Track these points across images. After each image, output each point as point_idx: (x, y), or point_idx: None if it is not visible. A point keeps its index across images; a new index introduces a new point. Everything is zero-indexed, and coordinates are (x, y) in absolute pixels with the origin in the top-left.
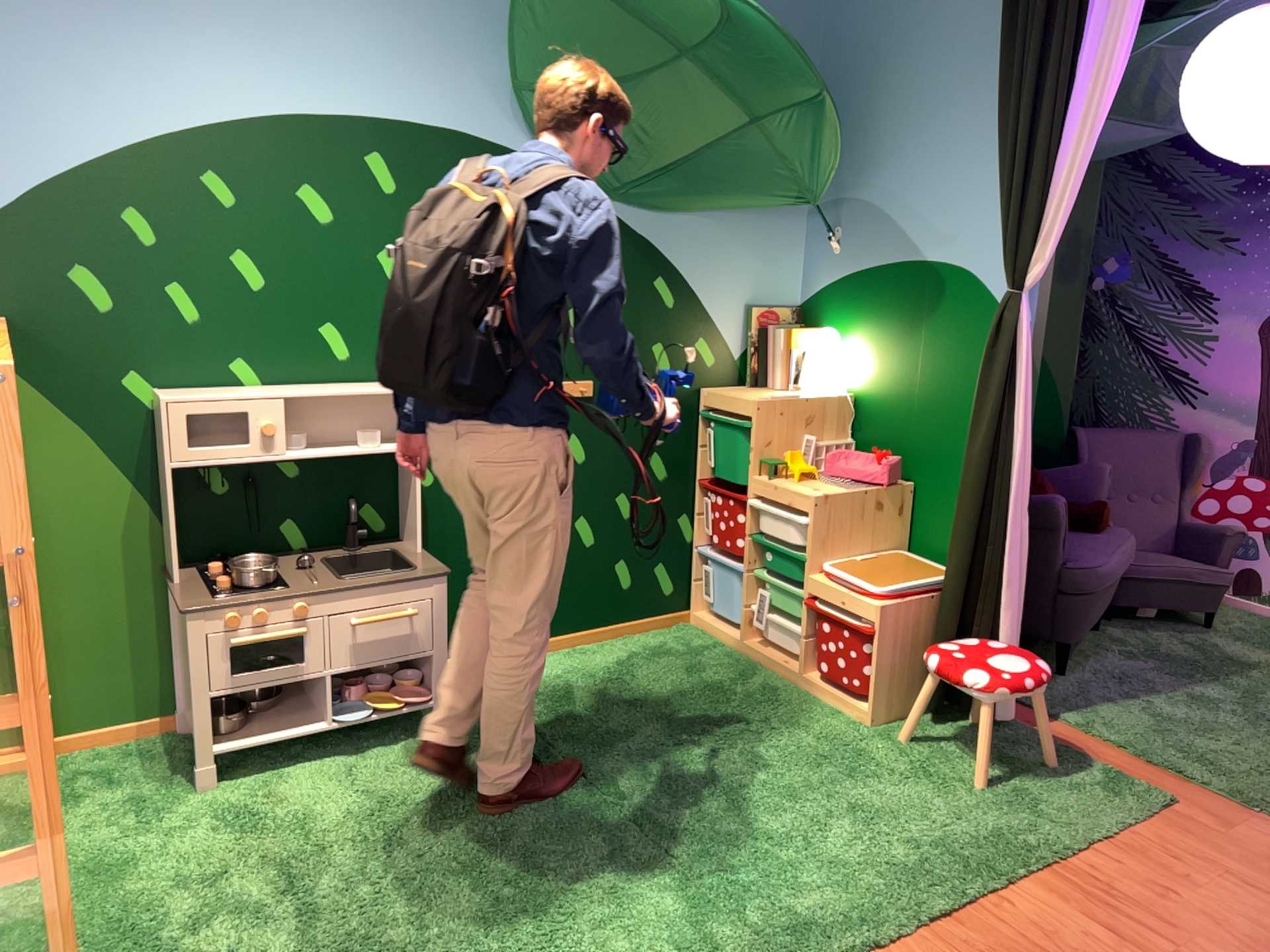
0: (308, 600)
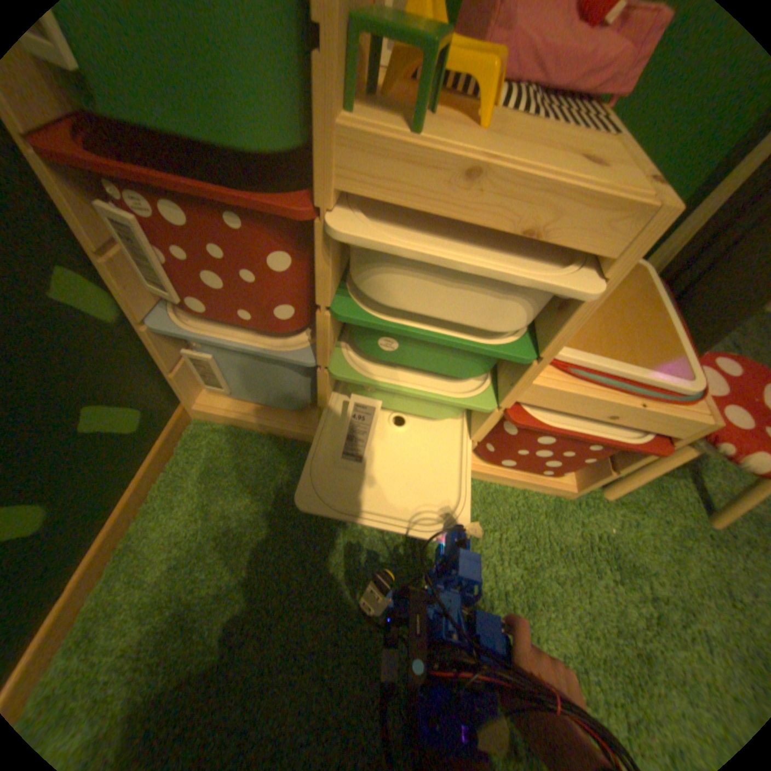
0: None
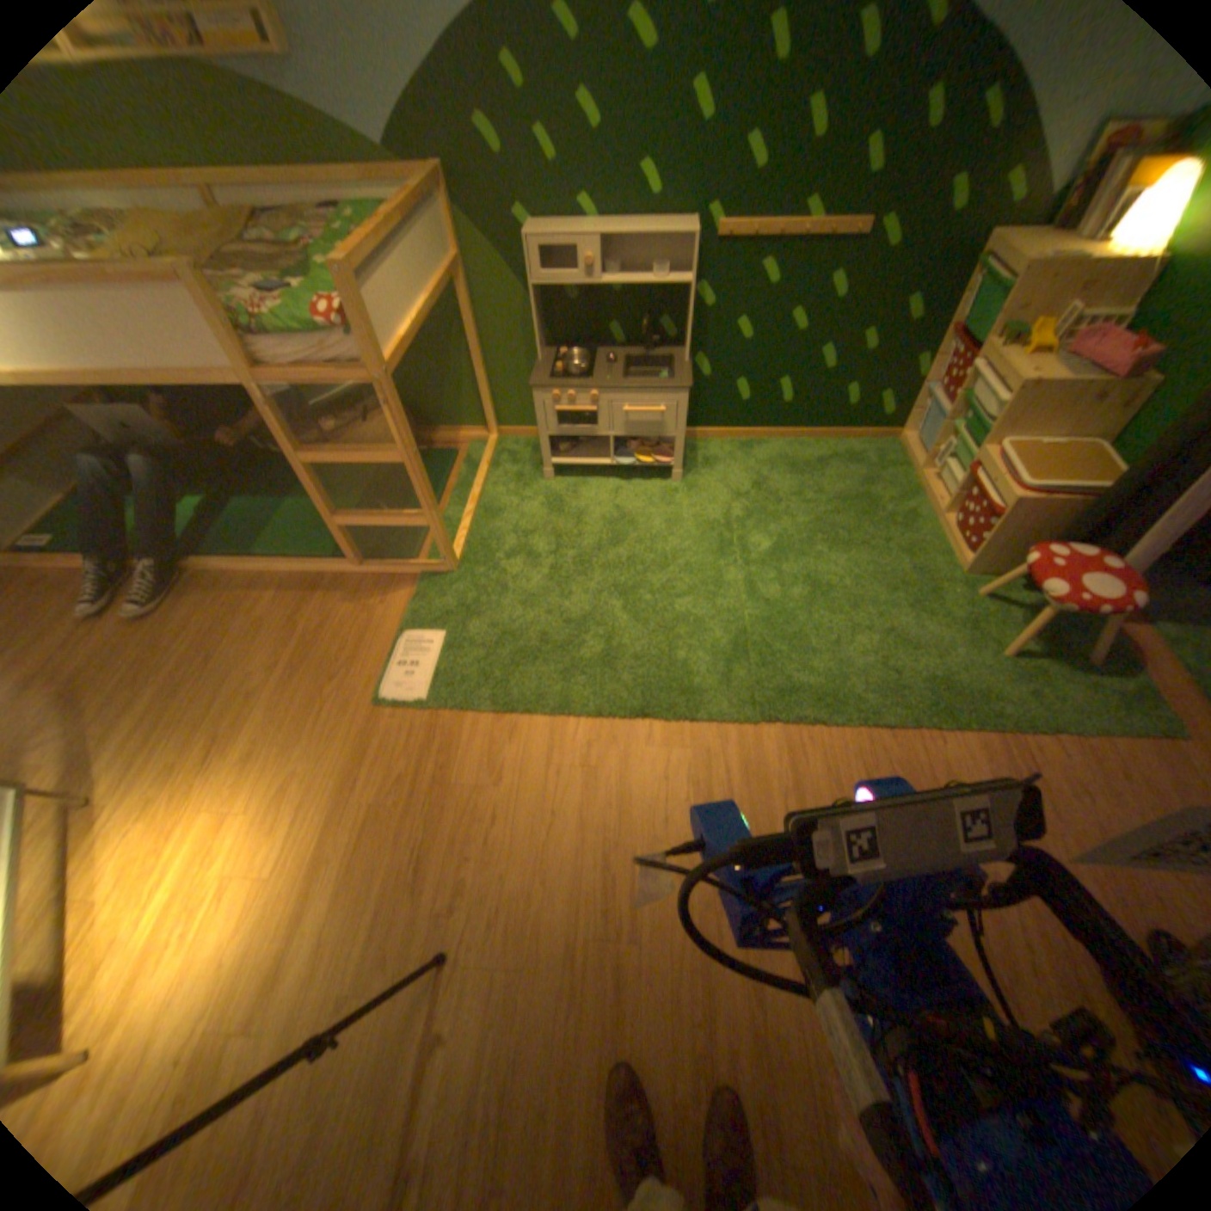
0: (593, 393)
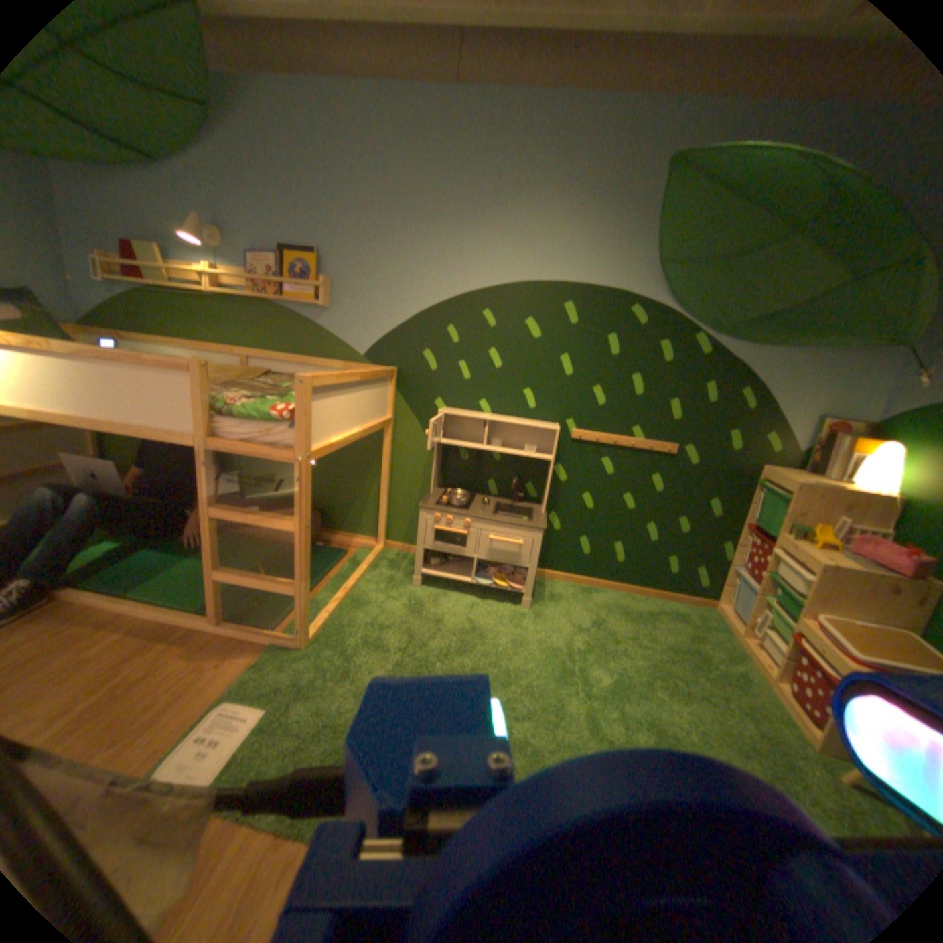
0: (466, 517)
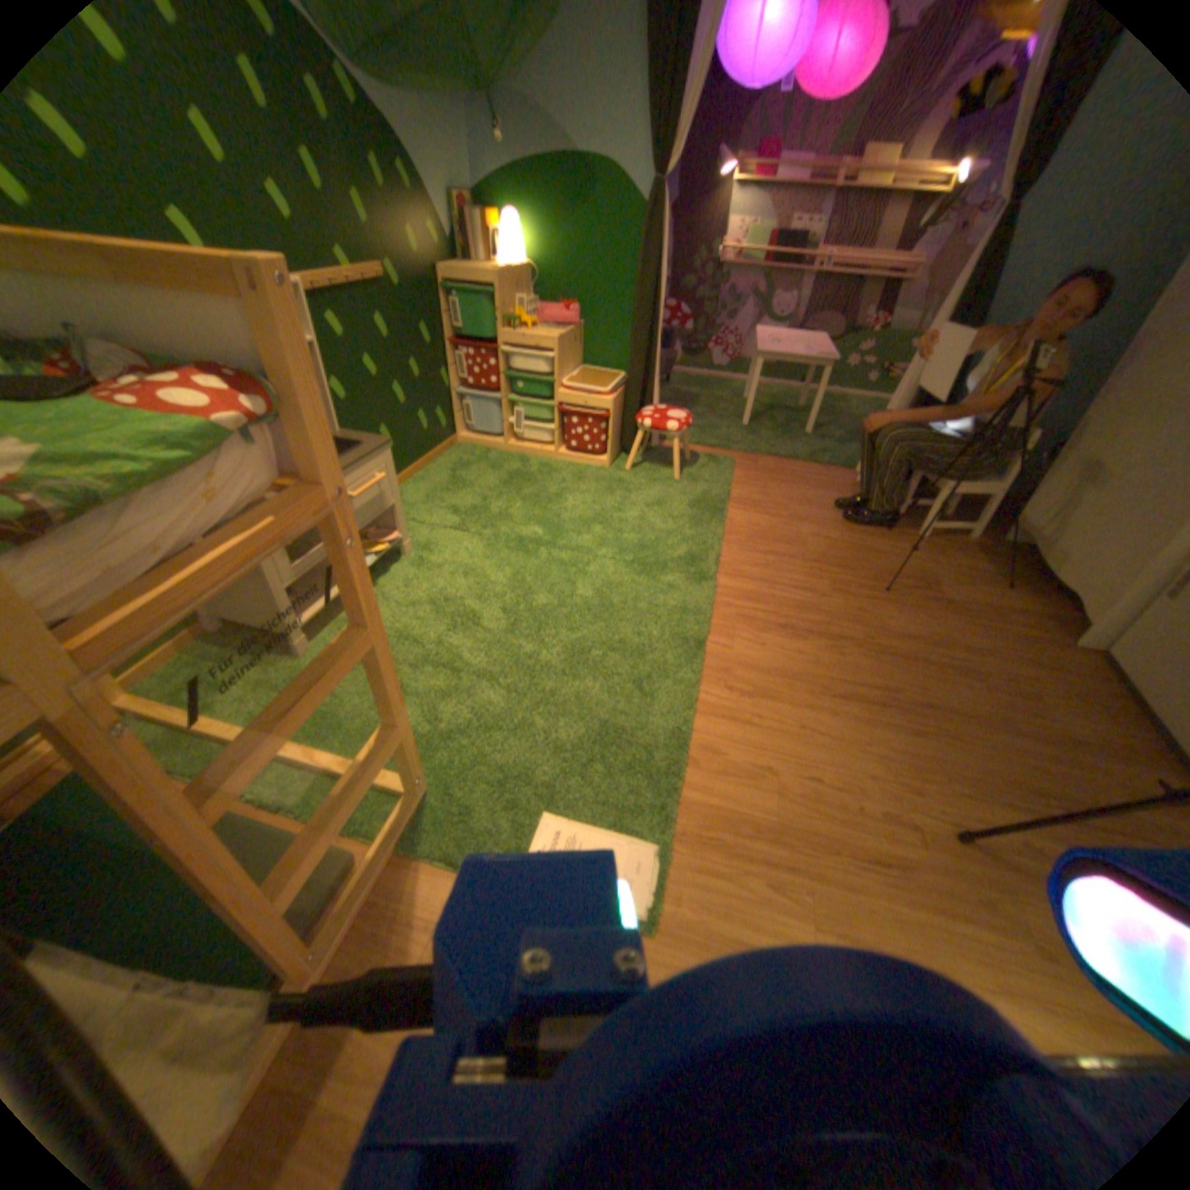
0: None
